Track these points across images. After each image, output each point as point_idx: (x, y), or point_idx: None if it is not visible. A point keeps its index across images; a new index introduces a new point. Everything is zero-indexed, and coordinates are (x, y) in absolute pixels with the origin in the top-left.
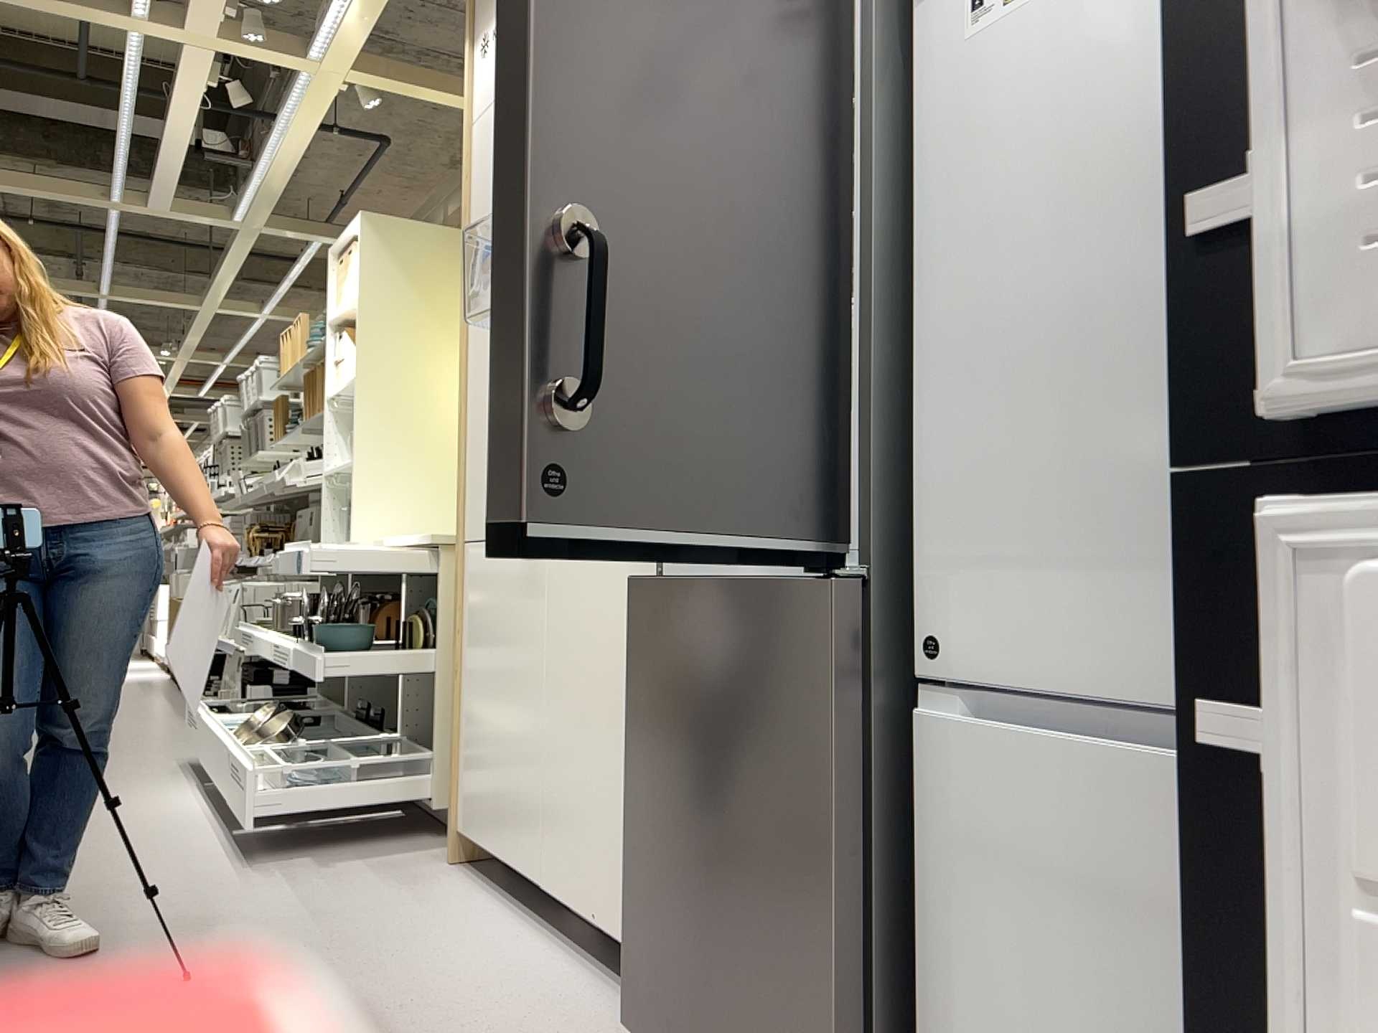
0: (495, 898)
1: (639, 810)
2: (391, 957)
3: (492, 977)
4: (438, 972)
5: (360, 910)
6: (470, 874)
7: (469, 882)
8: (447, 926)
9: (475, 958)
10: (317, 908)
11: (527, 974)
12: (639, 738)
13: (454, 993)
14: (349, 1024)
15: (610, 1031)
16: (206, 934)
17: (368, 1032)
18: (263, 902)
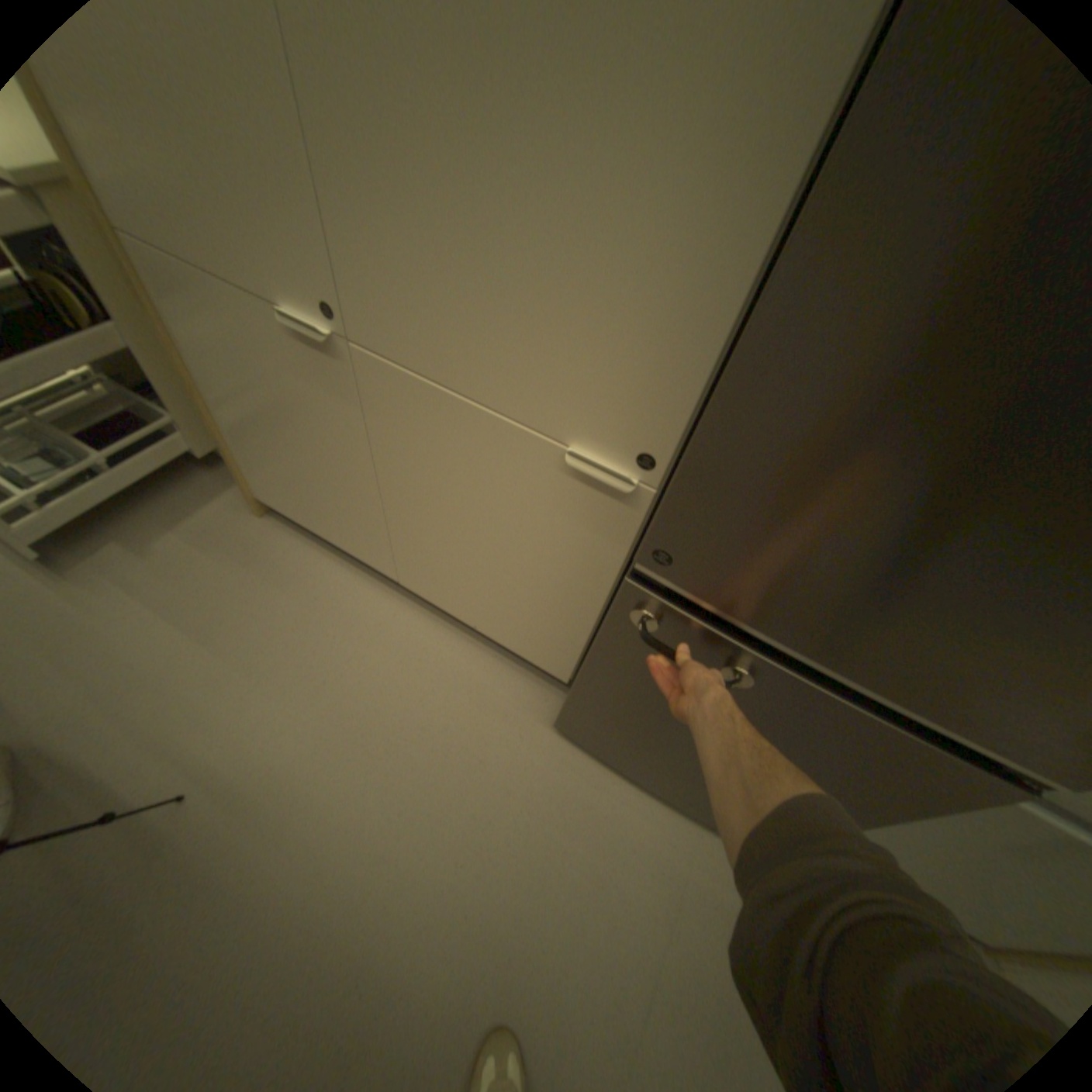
0: (335, 560)
1: (603, 689)
2: (320, 679)
3: (412, 675)
4: (373, 687)
5: (238, 617)
6: (286, 527)
7: (295, 541)
8: (328, 615)
9: (383, 654)
10: (195, 628)
11: (433, 661)
12: (617, 667)
13: (403, 709)
14: (362, 785)
15: (528, 708)
16: (123, 711)
17: (382, 788)
18: (131, 636)
